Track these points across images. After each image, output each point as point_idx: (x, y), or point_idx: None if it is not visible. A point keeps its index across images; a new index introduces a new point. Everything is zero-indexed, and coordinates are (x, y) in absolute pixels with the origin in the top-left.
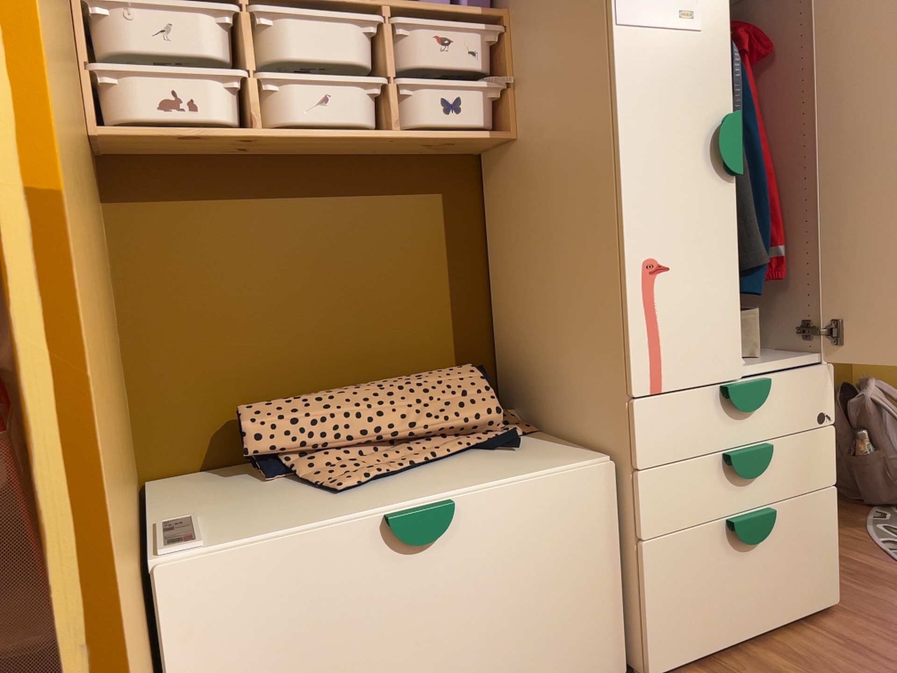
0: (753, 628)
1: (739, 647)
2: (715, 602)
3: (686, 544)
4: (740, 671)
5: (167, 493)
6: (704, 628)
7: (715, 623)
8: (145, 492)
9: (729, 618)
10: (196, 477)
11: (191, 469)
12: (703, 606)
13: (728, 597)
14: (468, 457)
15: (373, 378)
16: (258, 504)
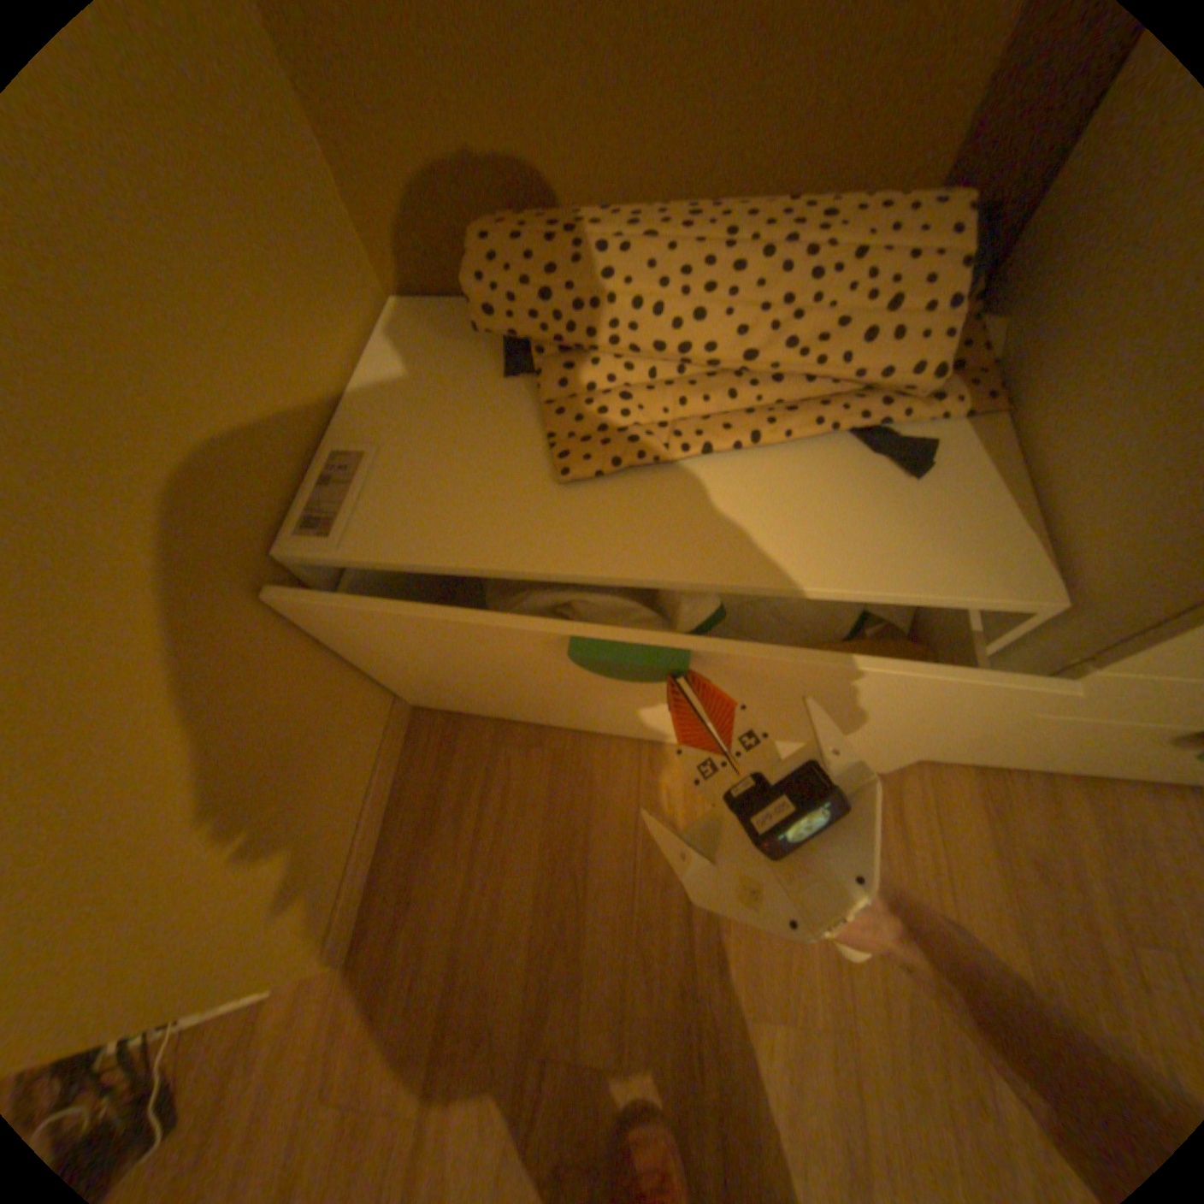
0: (1089, 771)
1: (1048, 770)
2: (1059, 753)
3: (1081, 725)
4: (1018, 803)
5: (387, 344)
6: (1015, 758)
7: (1037, 760)
8: (368, 329)
9: (1063, 762)
10: (439, 312)
11: (442, 287)
12: (1036, 751)
13: (1086, 756)
14: (815, 452)
15: (749, 174)
16: (458, 445)
